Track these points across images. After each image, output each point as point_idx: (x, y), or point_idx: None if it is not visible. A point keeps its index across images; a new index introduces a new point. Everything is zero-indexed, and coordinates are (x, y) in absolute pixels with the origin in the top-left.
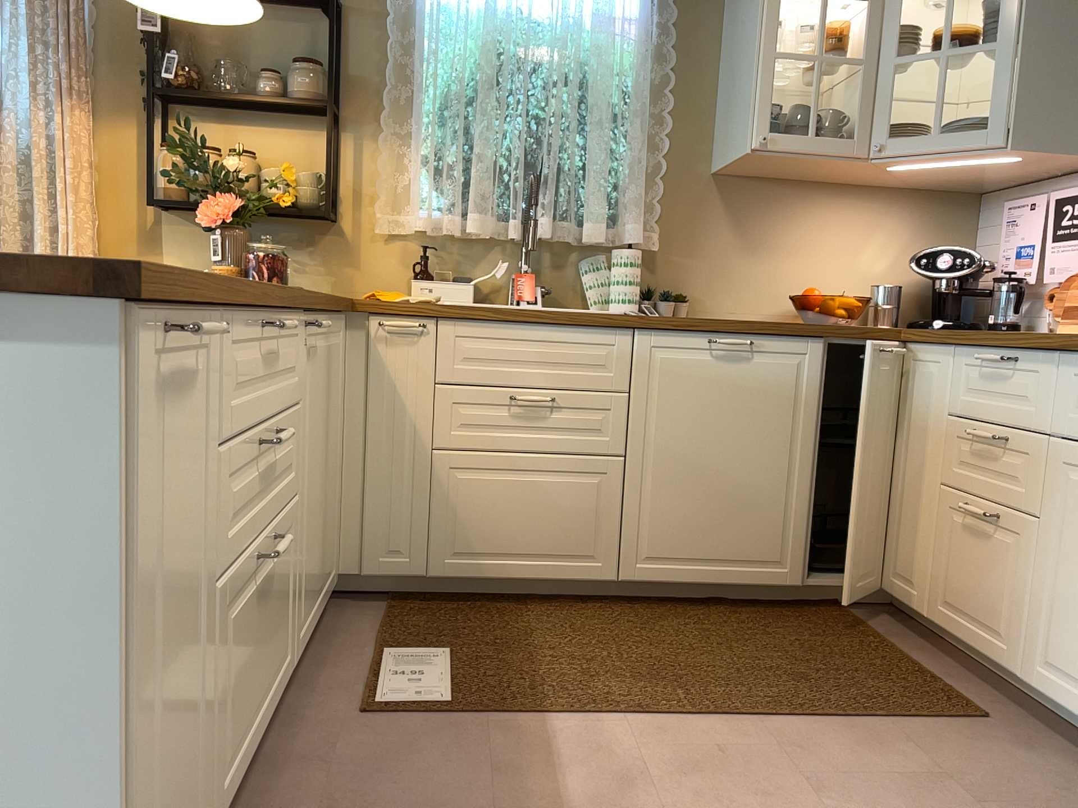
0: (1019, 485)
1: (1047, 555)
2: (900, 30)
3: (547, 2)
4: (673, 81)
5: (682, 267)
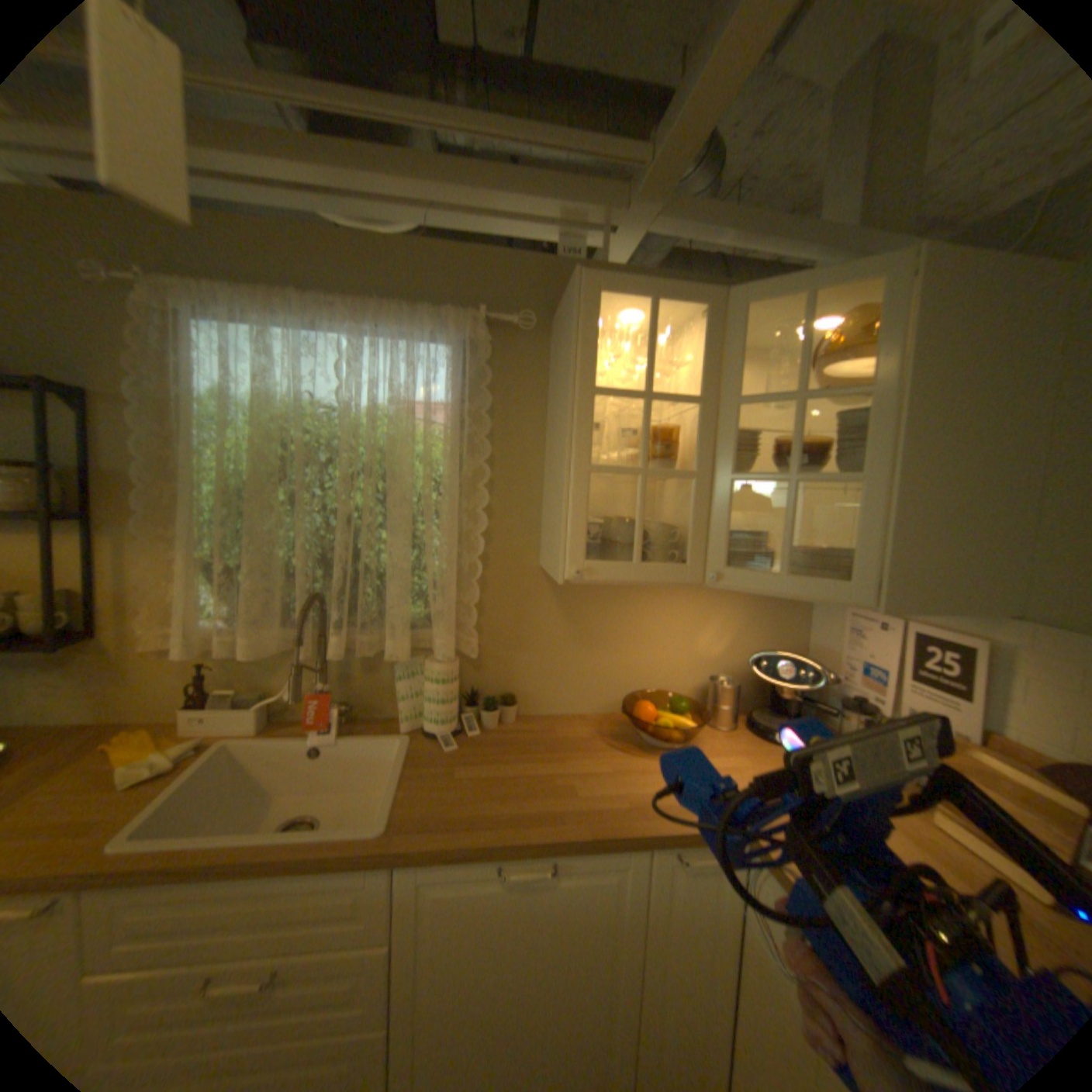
0: None
1: None
2: (738, 435)
3: (340, 386)
4: (488, 476)
5: (509, 665)
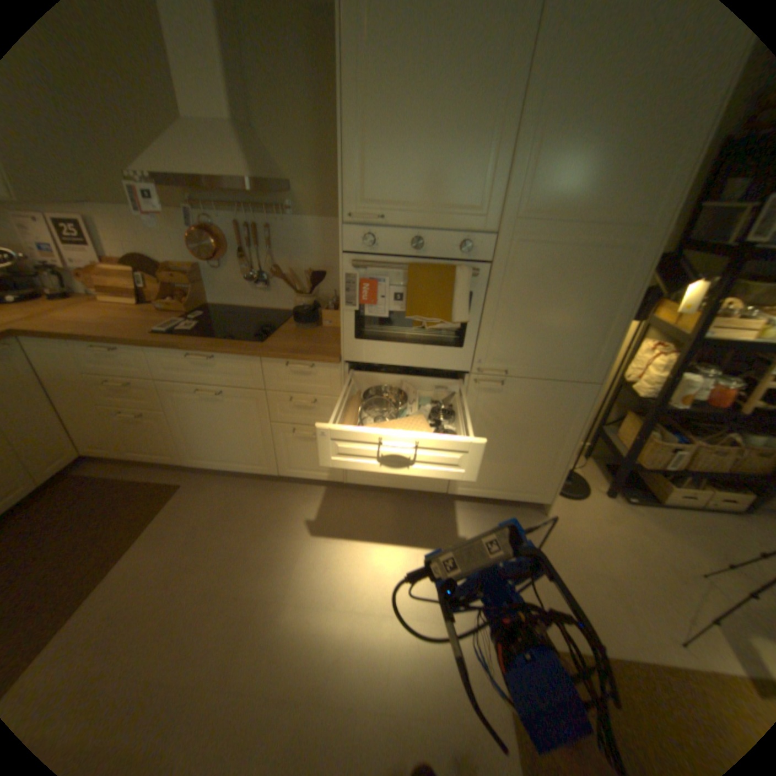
0: (145, 400)
1: (173, 423)
2: None
3: None
4: None
5: None
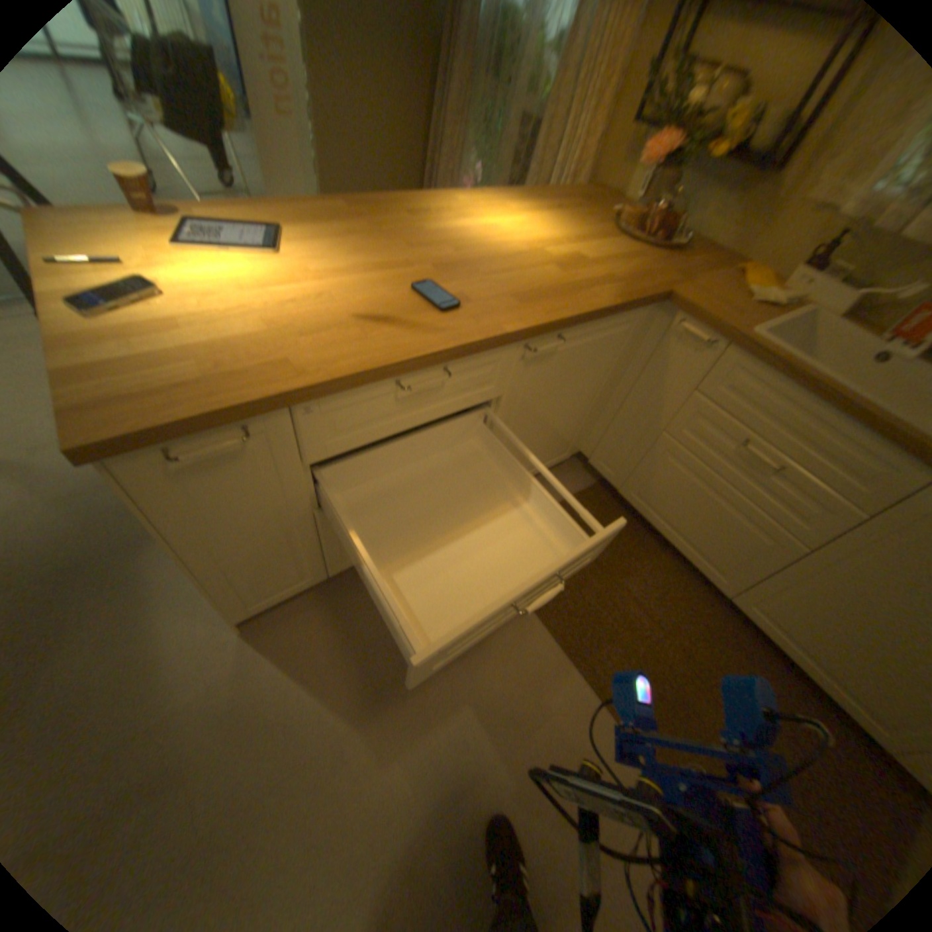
0: None
1: None
2: None
3: None
4: None
5: None
